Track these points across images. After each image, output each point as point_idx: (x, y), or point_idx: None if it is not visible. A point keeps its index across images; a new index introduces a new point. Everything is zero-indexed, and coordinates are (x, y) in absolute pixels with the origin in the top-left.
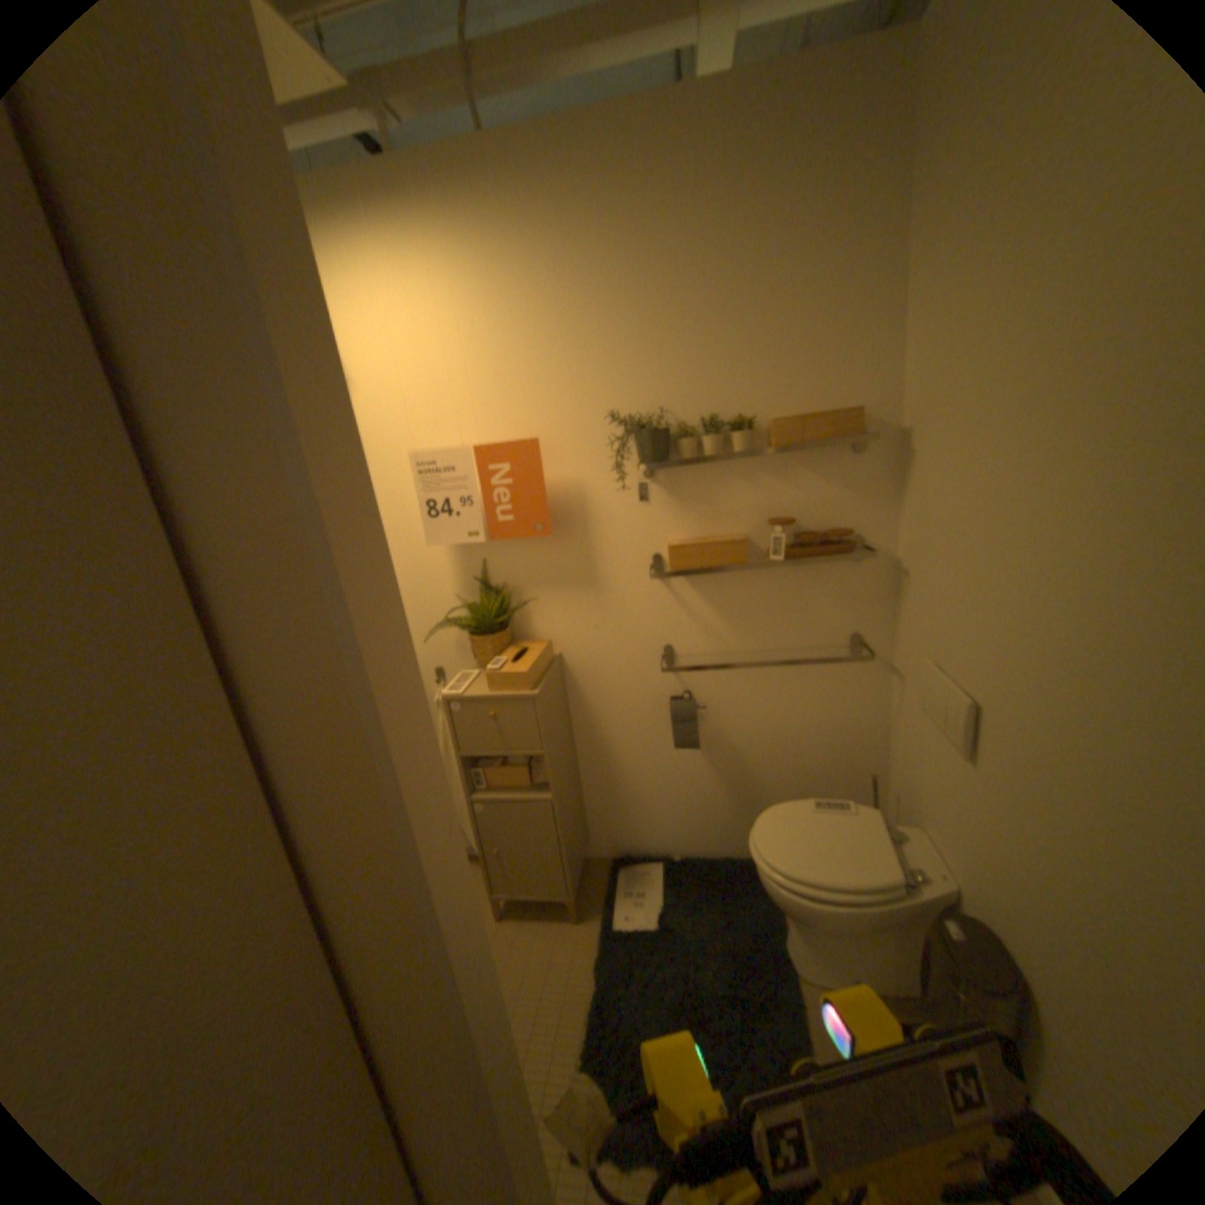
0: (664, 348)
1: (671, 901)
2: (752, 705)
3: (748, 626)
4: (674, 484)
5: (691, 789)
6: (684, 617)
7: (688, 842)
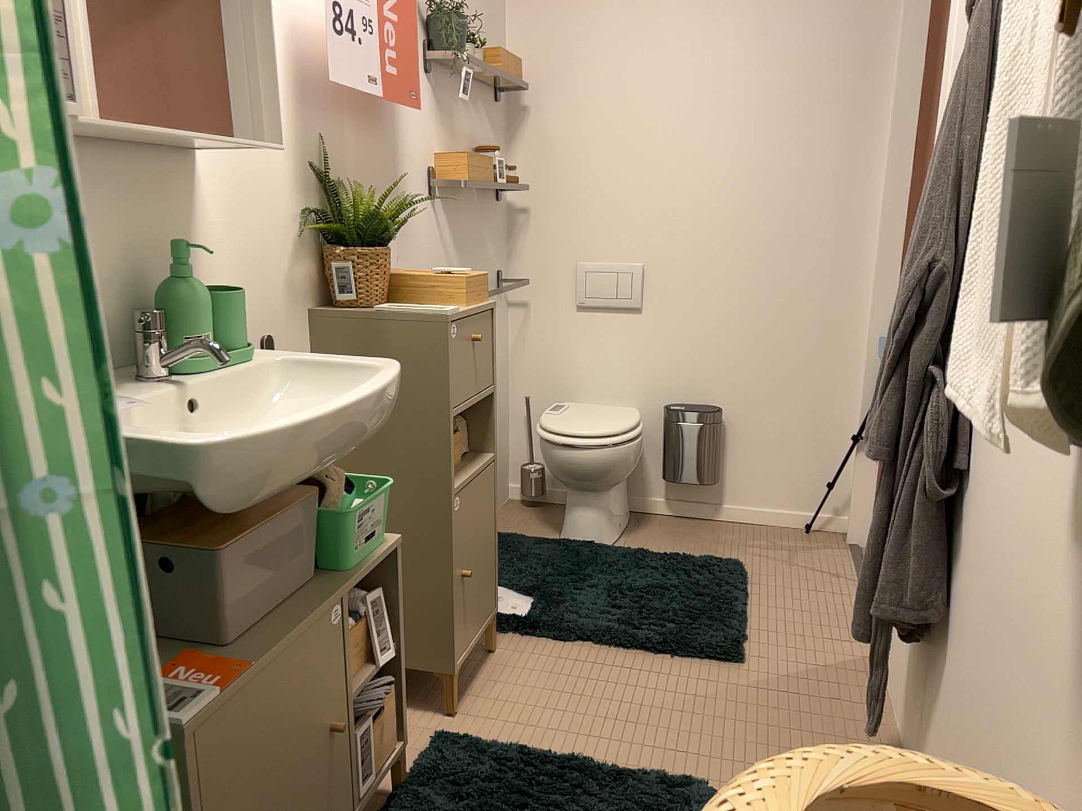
0: None
1: (506, 580)
2: None
3: (467, 261)
4: (438, 91)
5: None
6: (443, 248)
7: None
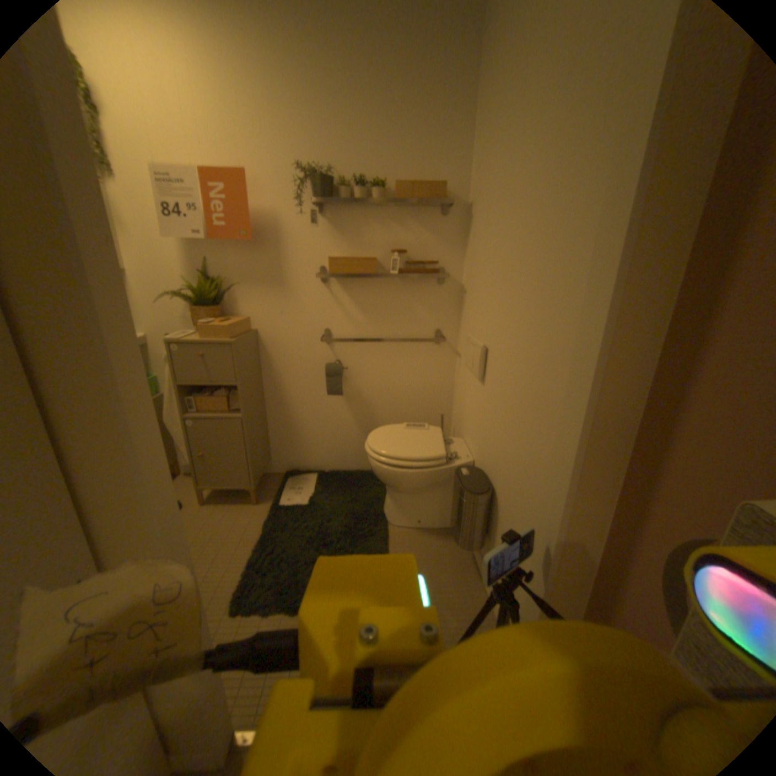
0: (334, 120)
1: (321, 489)
2: (378, 369)
3: (378, 318)
4: (337, 217)
5: (339, 424)
6: (340, 308)
7: (336, 459)
